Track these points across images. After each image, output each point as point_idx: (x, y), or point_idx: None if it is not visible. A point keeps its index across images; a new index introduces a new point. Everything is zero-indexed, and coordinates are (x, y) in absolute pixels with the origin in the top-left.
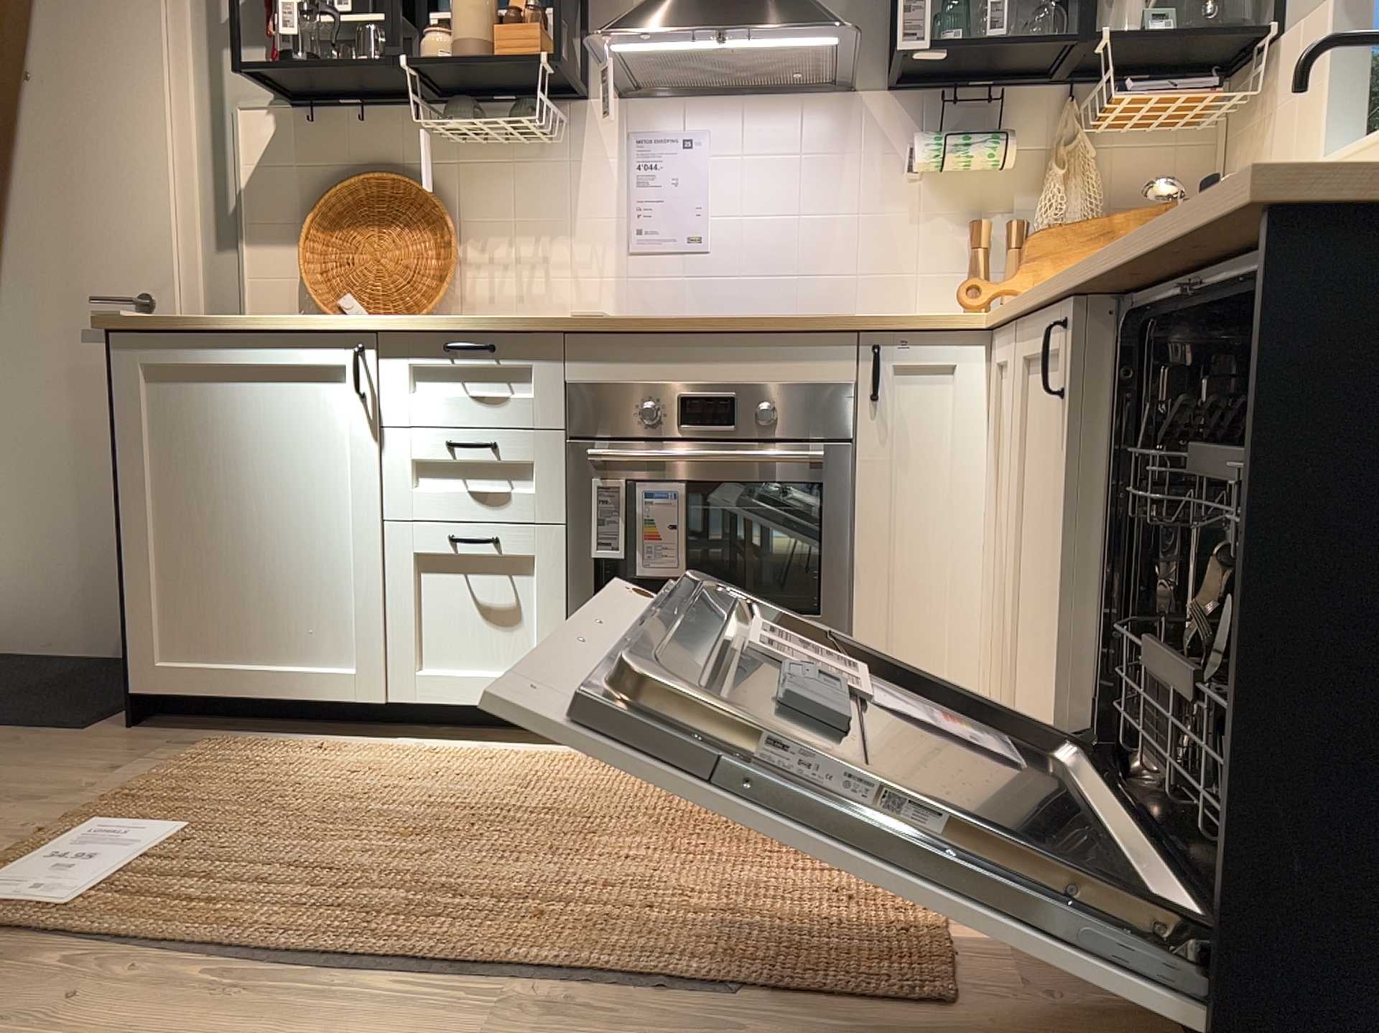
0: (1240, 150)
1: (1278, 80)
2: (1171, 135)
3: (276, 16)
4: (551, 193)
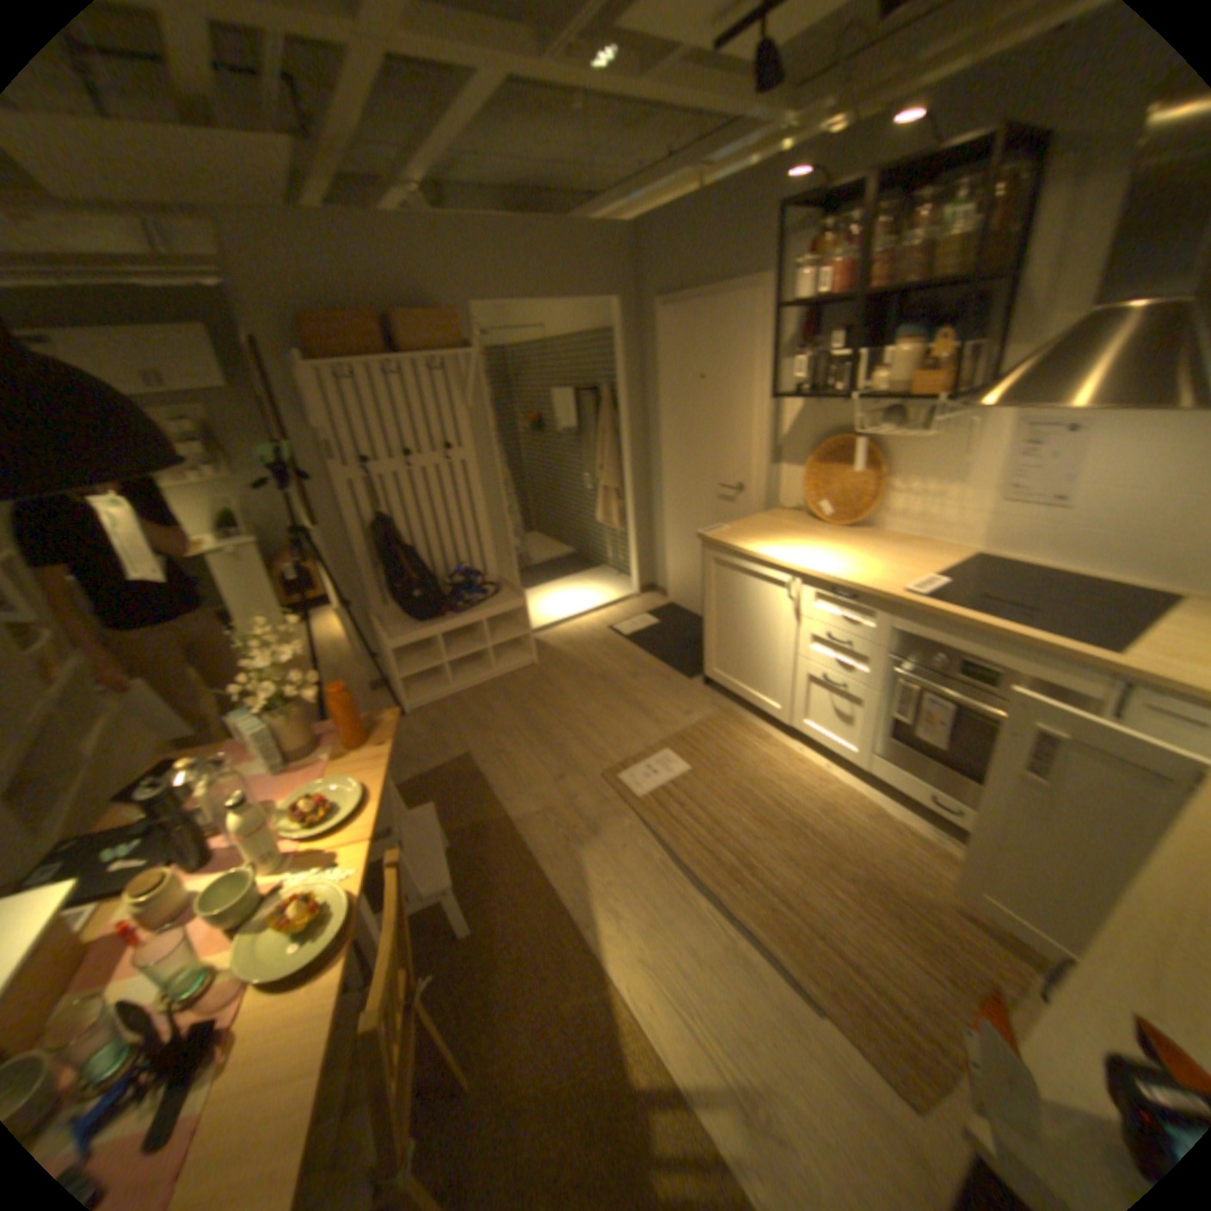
0: None
1: None
2: None
3: (807, 343)
4: (956, 453)
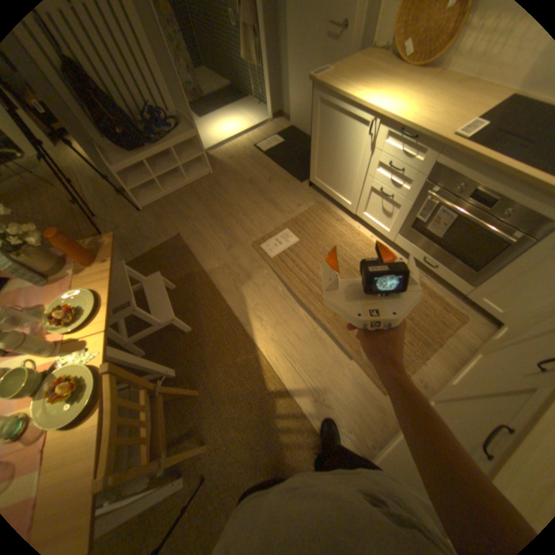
0: None
1: None
2: None
3: None
4: None
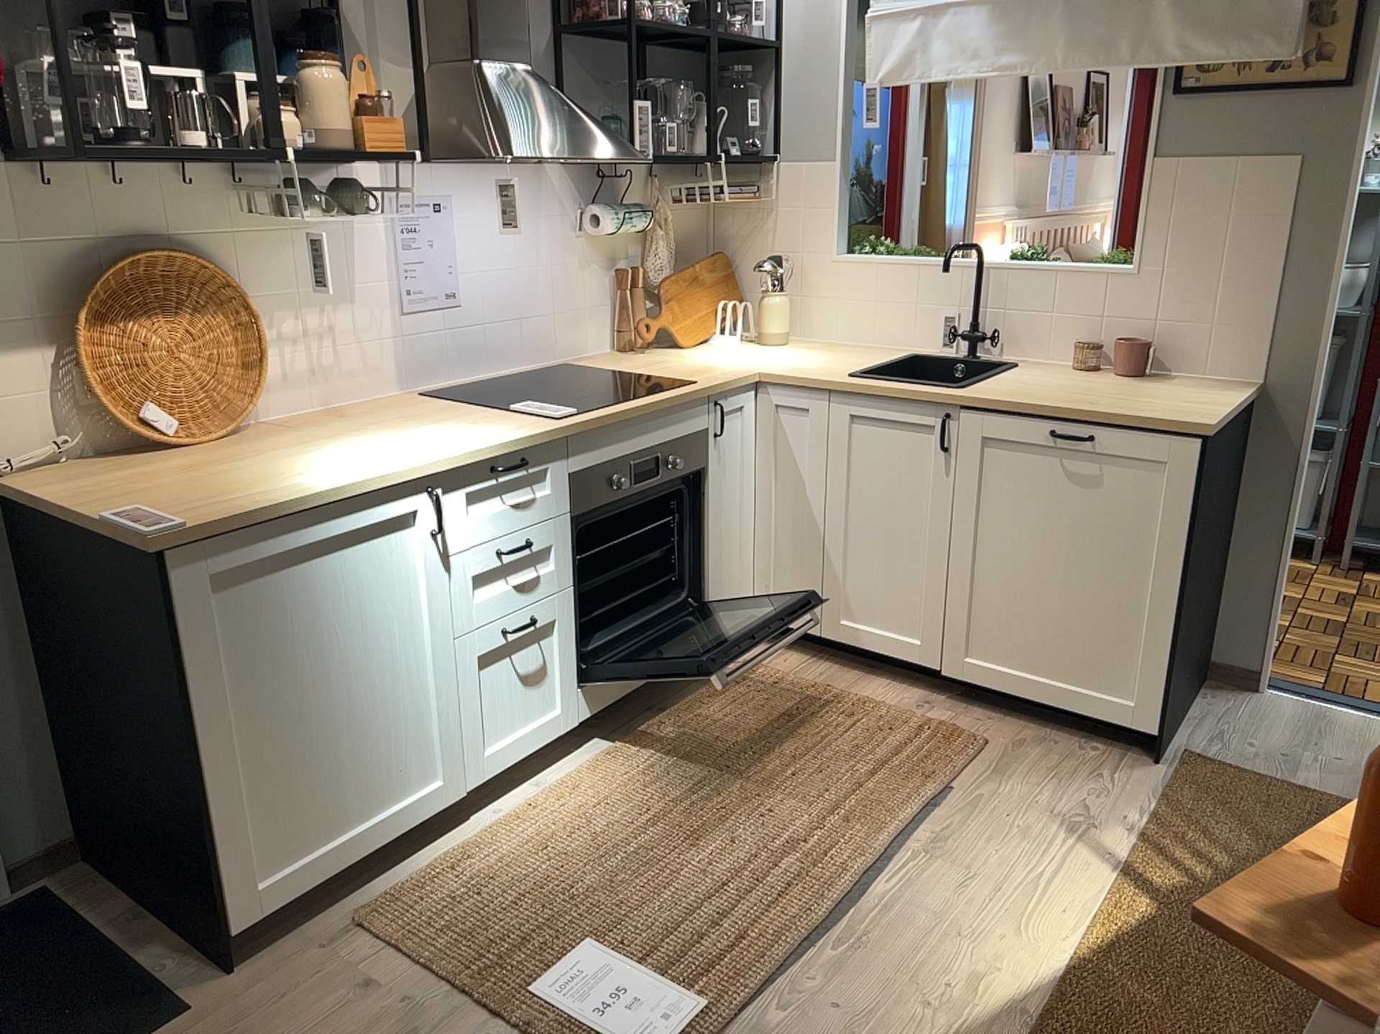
0: (742, 218)
1: (784, 189)
2: (701, 203)
3: None
4: (331, 262)
